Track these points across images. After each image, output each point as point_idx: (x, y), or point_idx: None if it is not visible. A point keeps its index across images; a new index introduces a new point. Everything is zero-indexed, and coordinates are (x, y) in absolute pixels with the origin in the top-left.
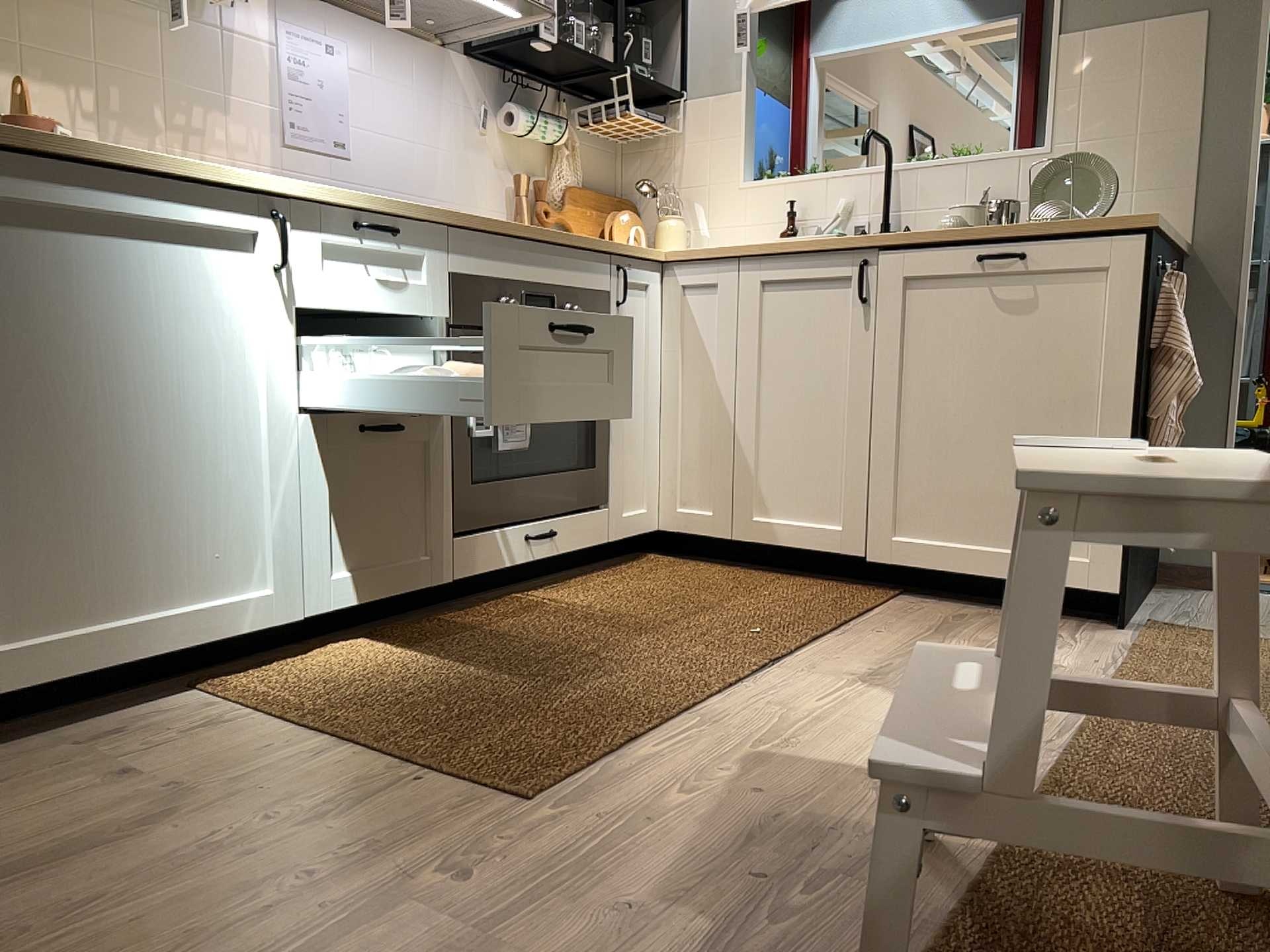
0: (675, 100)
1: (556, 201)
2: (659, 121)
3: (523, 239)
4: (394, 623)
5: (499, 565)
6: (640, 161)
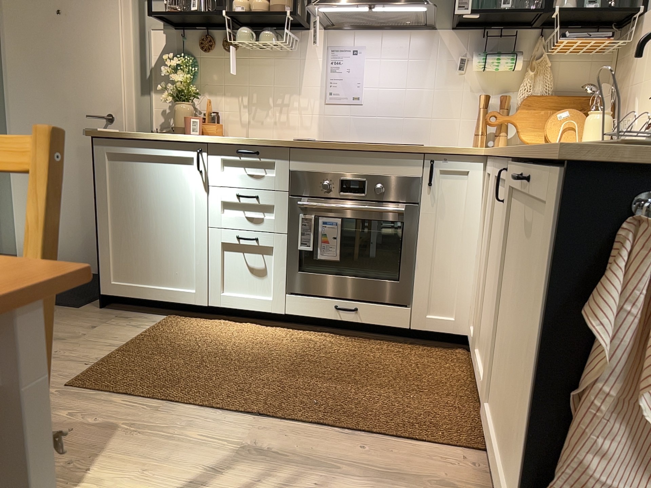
0: (639, 14)
1: (519, 107)
2: (601, 38)
3: (341, 151)
4: (268, 324)
5: (315, 316)
6: (620, 66)
